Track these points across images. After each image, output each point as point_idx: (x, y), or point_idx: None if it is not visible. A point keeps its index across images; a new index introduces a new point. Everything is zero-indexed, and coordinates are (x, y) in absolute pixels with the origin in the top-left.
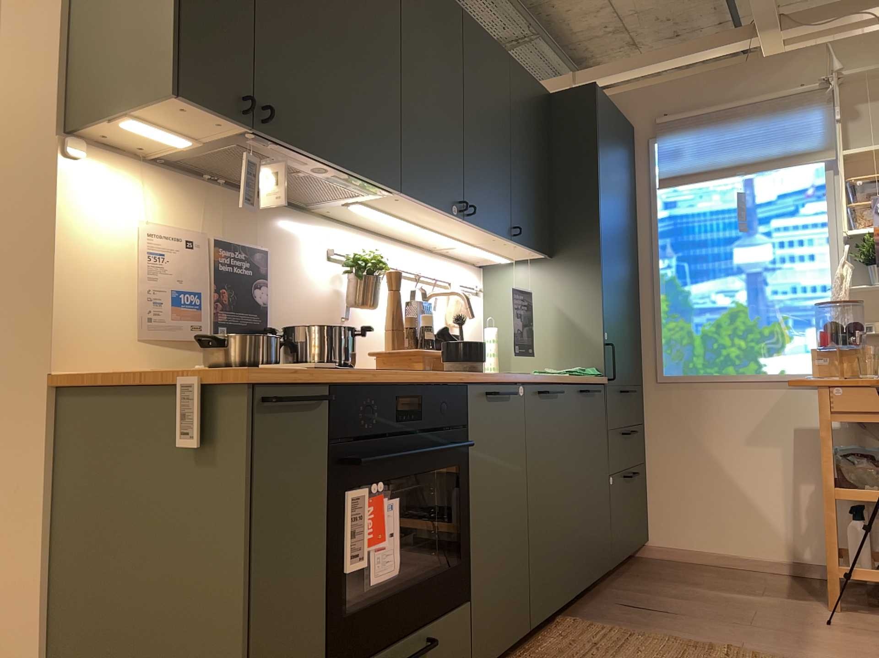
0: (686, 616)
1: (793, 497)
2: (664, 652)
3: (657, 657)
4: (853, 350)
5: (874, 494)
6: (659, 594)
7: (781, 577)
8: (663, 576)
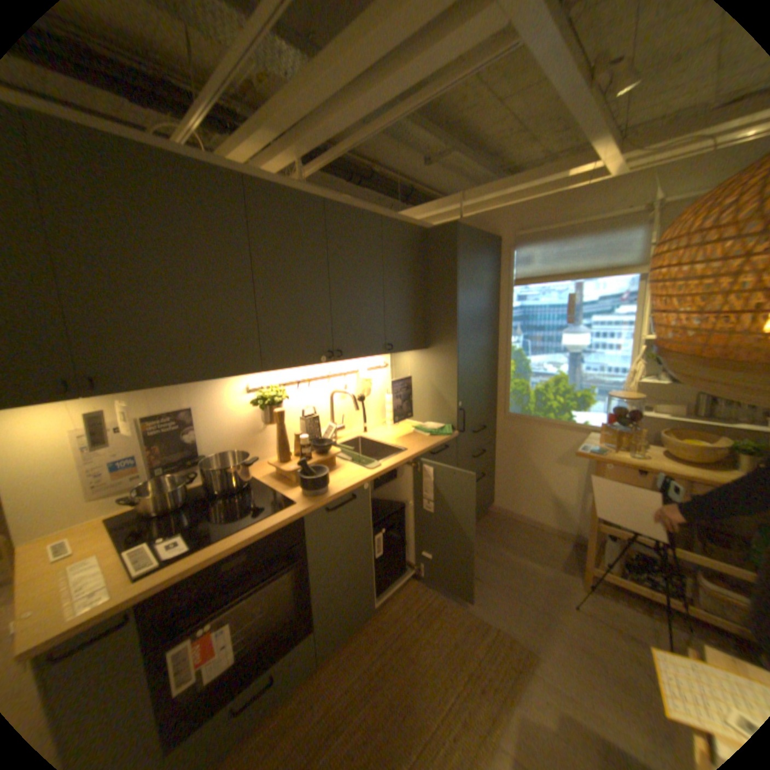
0: (487, 588)
1: (583, 501)
2: (456, 633)
3: (449, 638)
4: (634, 429)
5: (626, 536)
6: (482, 558)
7: (567, 545)
8: (493, 537)
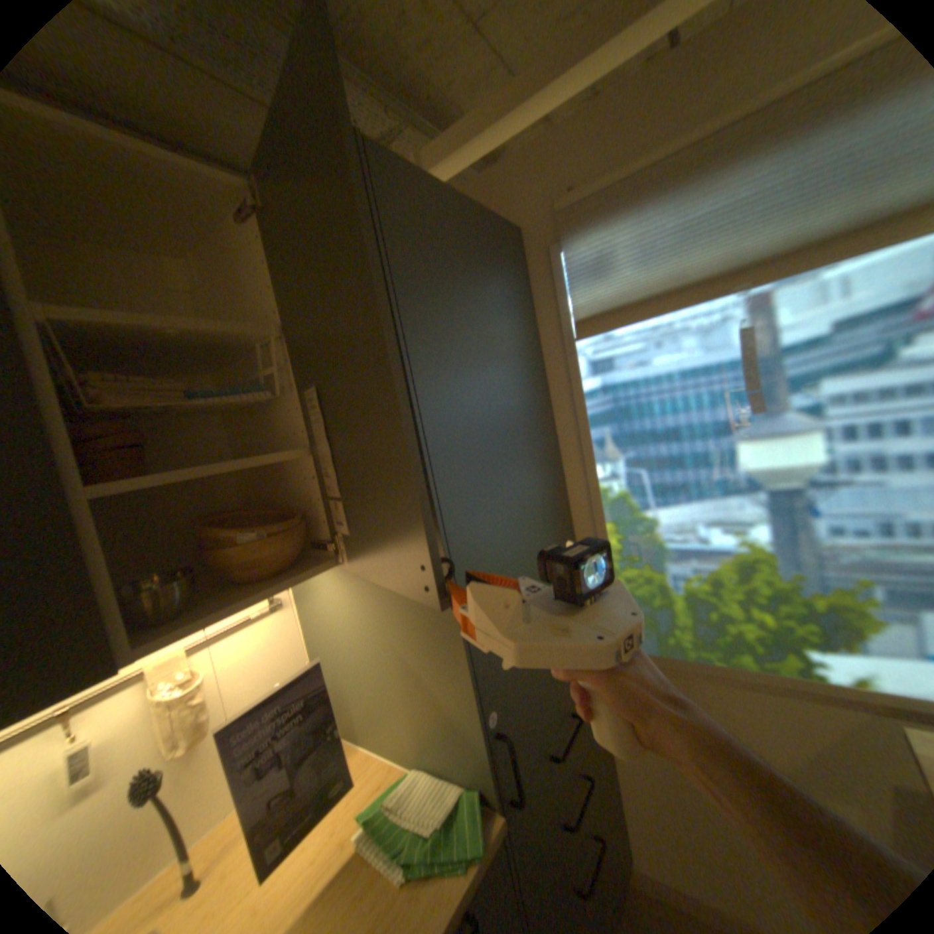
0: None
1: None
2: None
3: None
4: None
5: None
6: None
7: None
8: None
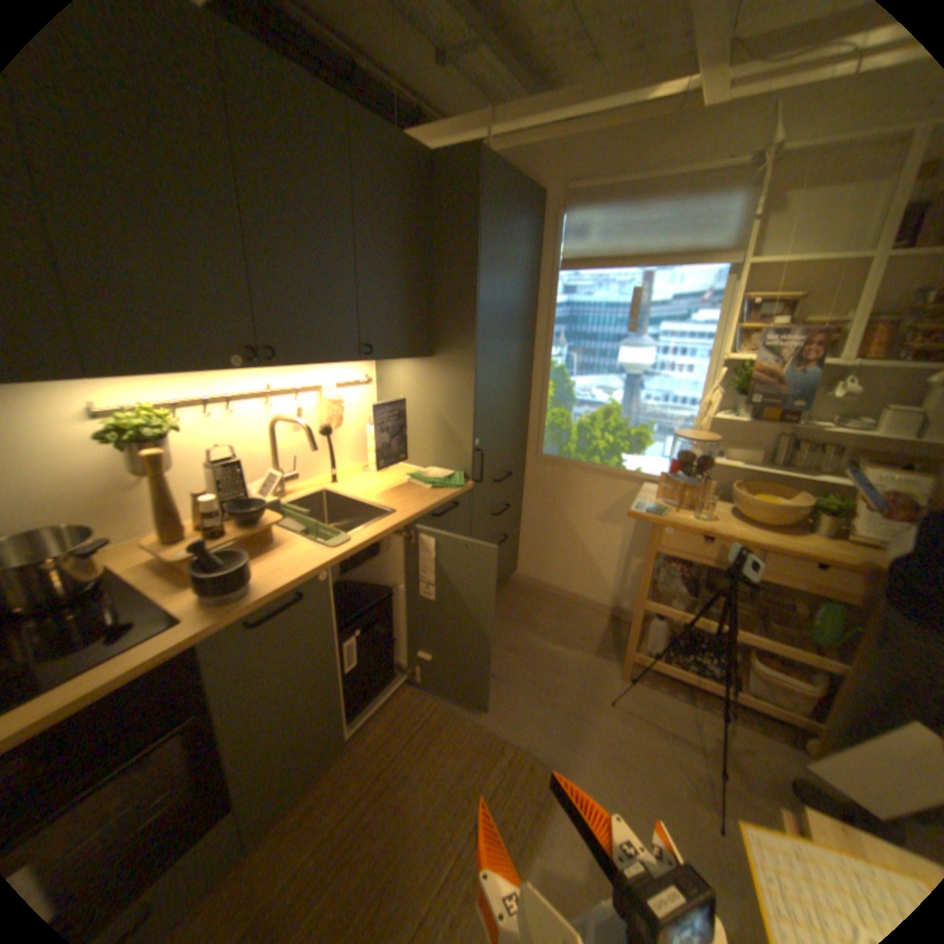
0: (504, 687)
1: (625, 566)
2: (460, 758)
3: (451, 767)
4: (699, 480)
5: (677, 615)
6: (499, 644)
7: (602, 620)
8: (513, 615)
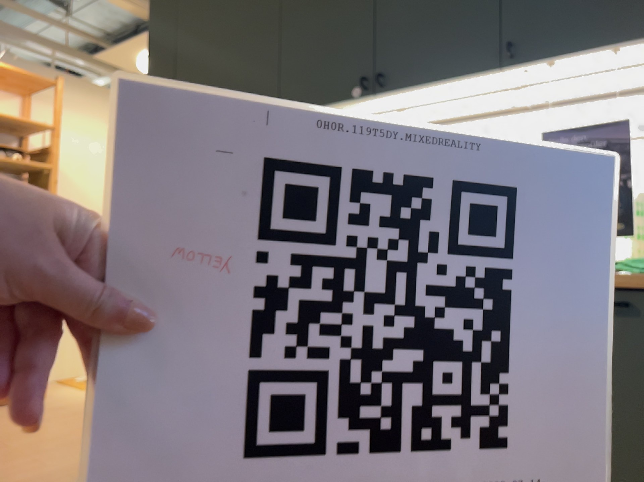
0: None
1: None
2: None
3: None
4: None
5: None
6: None
7: None
8: None
